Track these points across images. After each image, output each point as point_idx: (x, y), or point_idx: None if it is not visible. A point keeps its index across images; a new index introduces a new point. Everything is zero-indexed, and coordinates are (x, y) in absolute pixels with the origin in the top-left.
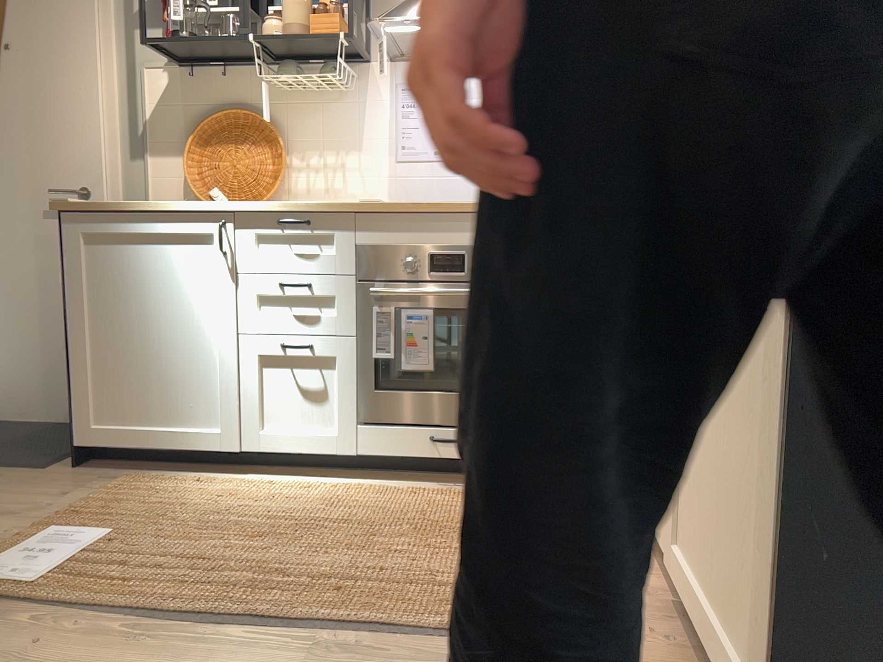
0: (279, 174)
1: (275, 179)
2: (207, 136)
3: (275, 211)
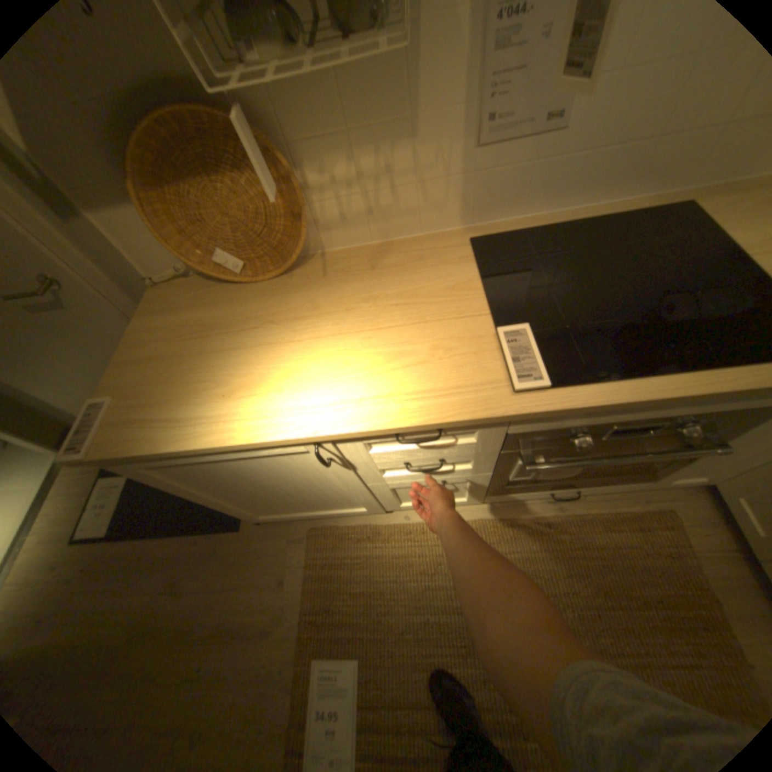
0: (302, 213)
1: (297, 217)
2: (155, 164)
3: (391, 429)
